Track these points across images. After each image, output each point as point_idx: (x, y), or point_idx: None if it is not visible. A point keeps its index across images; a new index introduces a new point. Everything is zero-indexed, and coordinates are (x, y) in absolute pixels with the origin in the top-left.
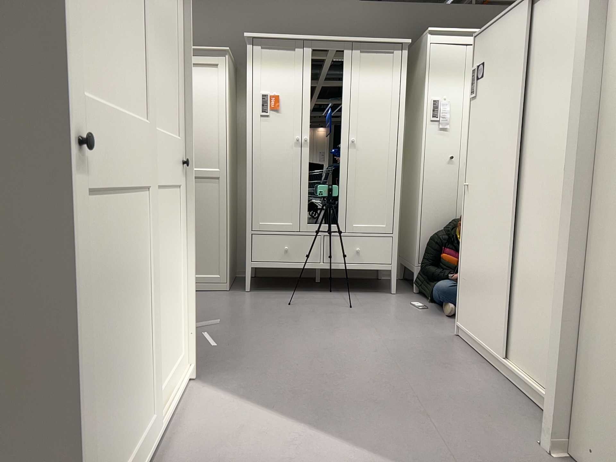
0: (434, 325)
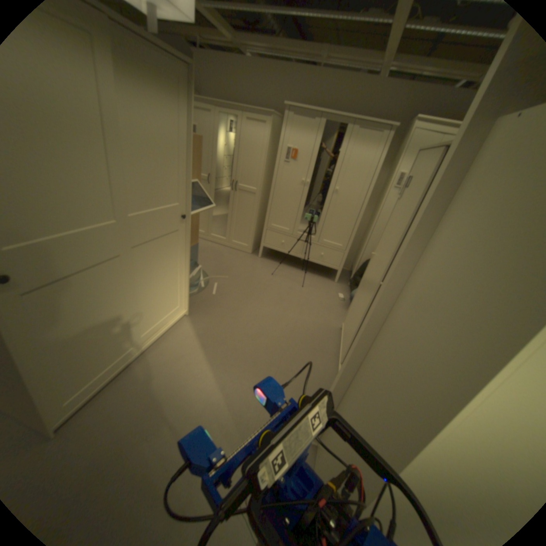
0: (337, 314)
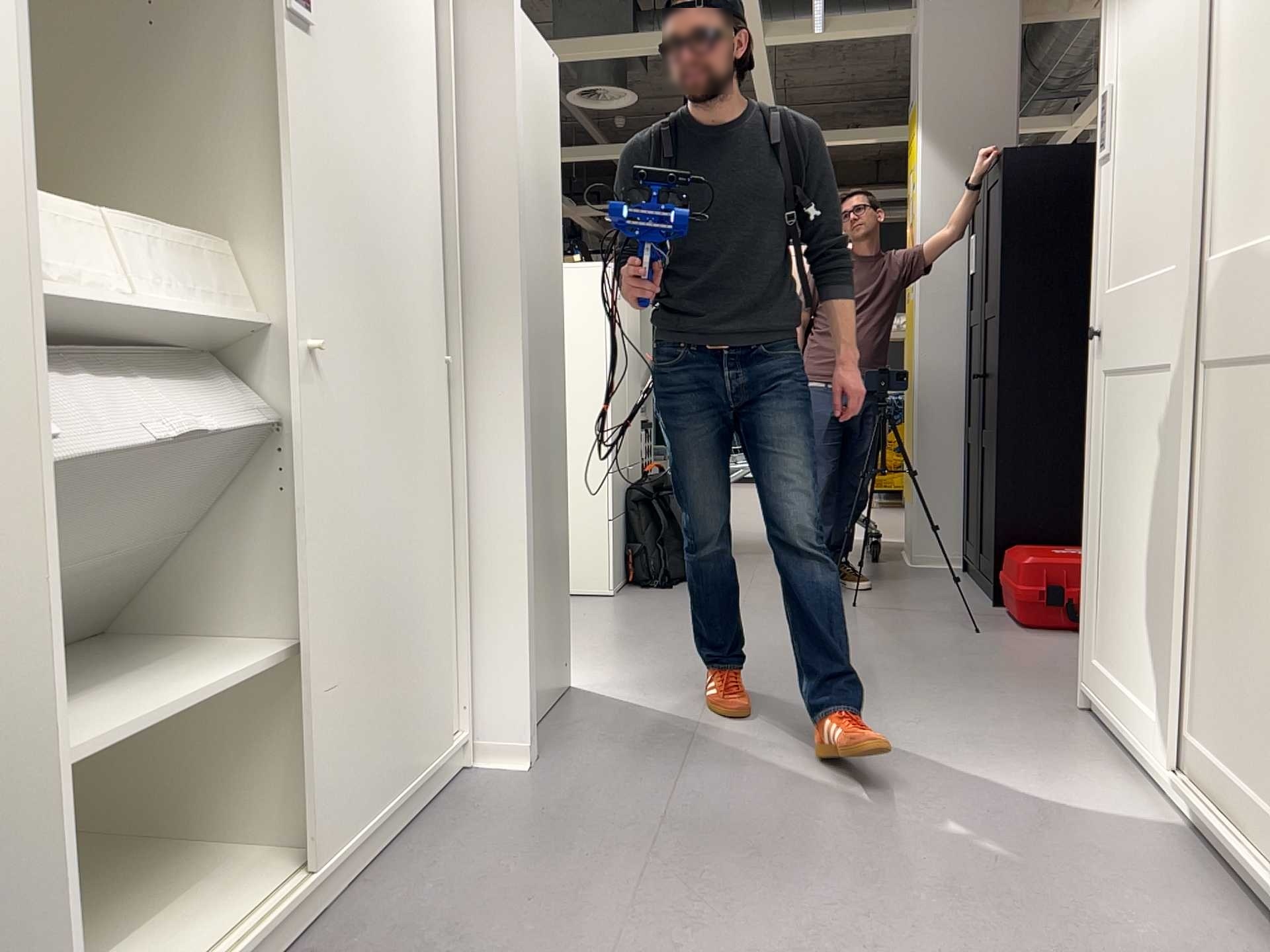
0: None
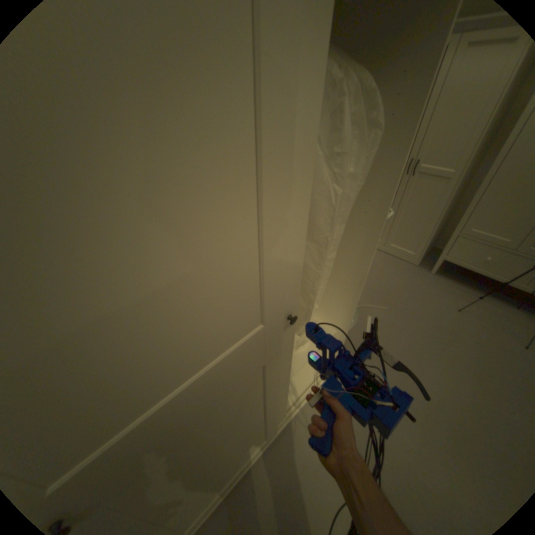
0: None
